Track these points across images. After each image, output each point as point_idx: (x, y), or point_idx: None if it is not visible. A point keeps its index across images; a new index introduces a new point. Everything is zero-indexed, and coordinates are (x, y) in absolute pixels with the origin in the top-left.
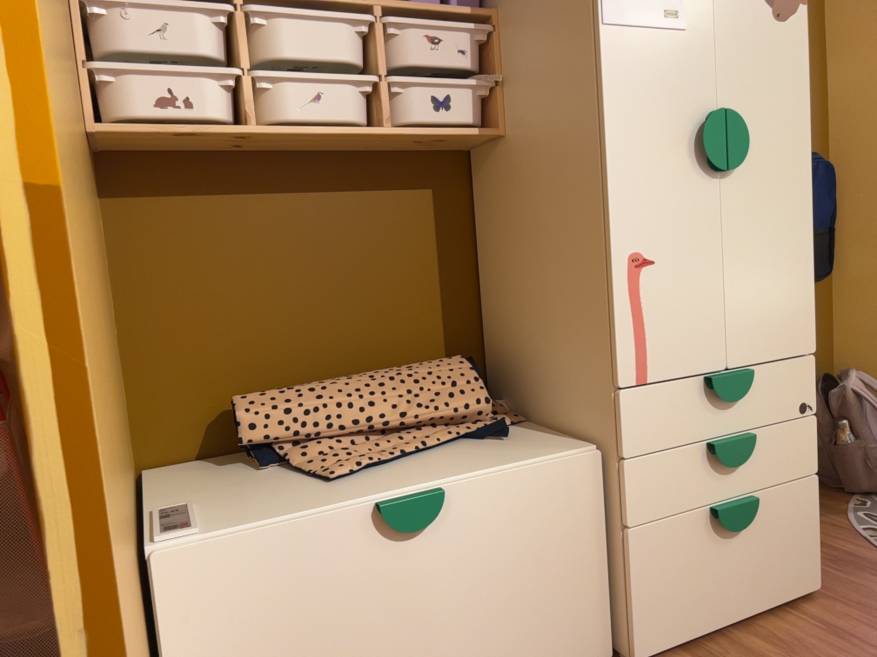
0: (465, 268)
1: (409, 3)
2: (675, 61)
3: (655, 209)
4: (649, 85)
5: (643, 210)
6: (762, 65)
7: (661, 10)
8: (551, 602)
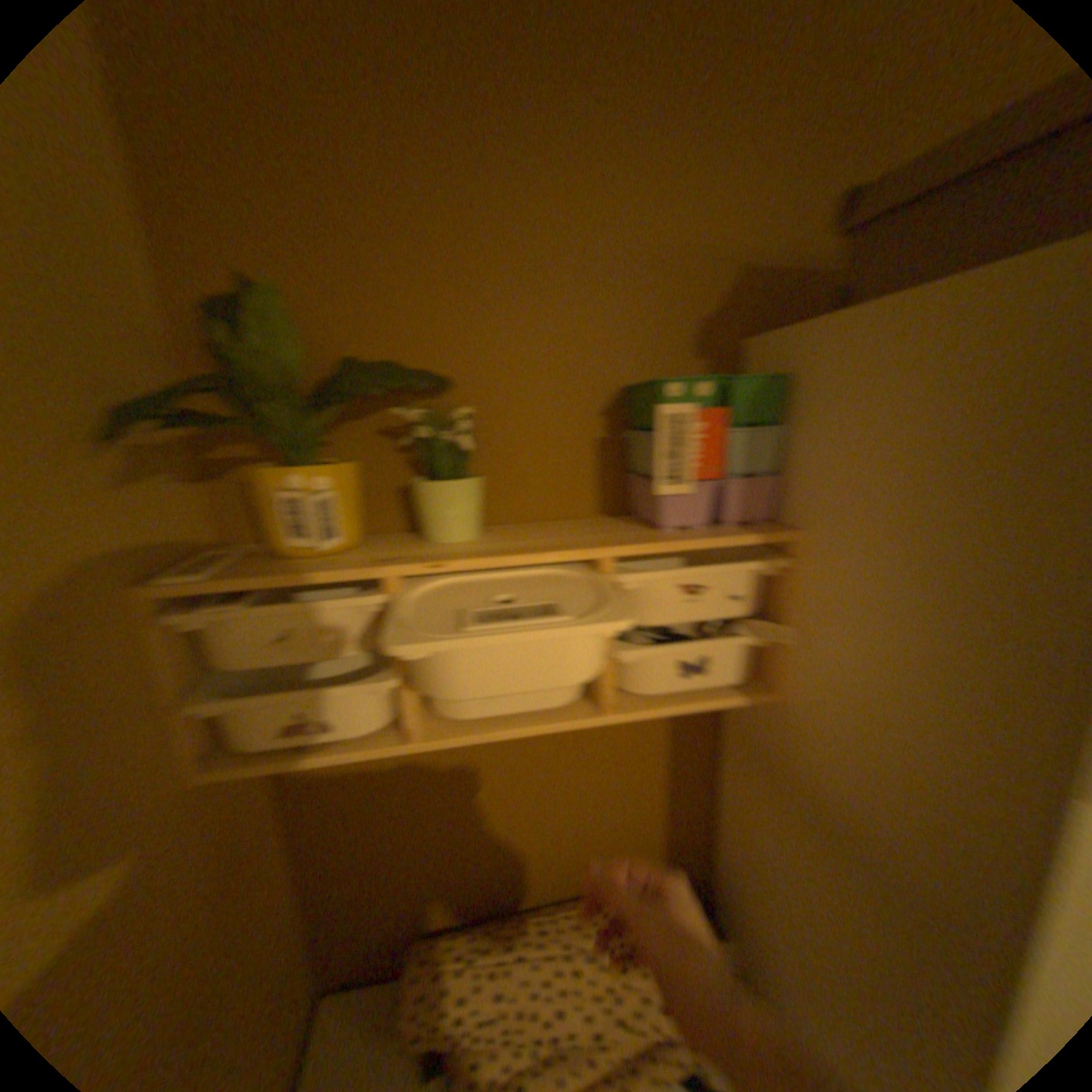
0: (700, 778)
1: (658, 541)
2: None
3: None
4: None
5: None
6: None
7: None
8: None
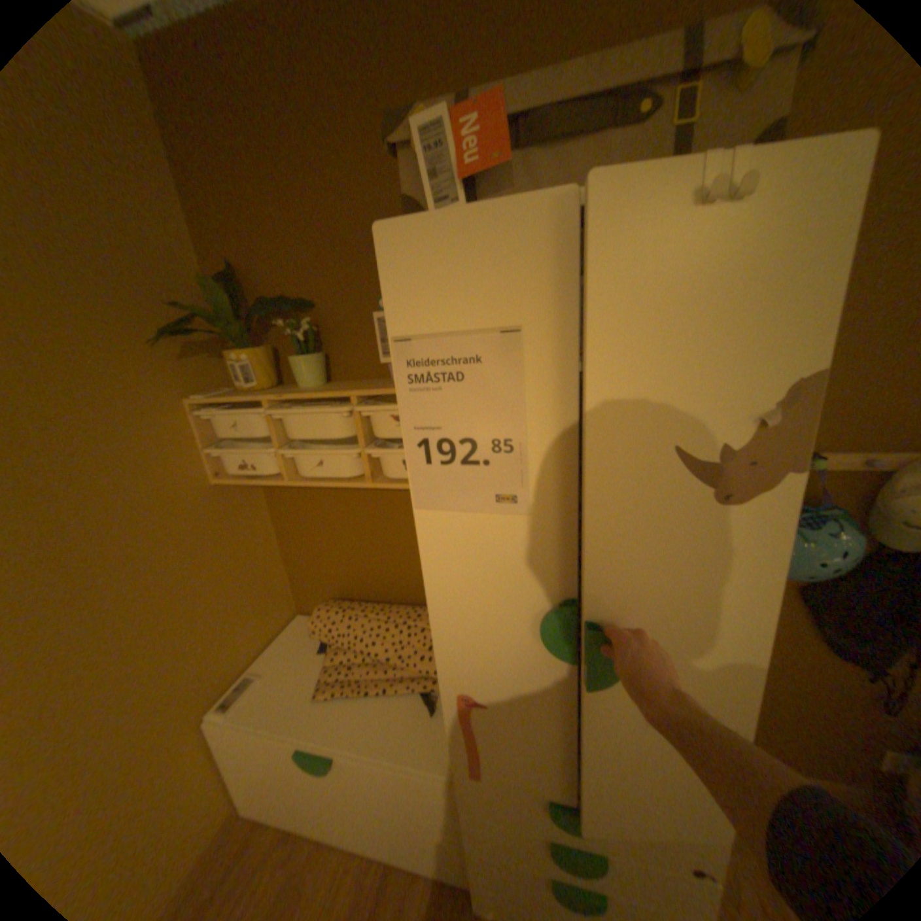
0: None
1: (377, 389)
2: (512, 544)
3: (485, 667)
4: (475, 564)
5: (471, 665)
6: (670, 554)
7: (490, 492)
8: (417, 840)
